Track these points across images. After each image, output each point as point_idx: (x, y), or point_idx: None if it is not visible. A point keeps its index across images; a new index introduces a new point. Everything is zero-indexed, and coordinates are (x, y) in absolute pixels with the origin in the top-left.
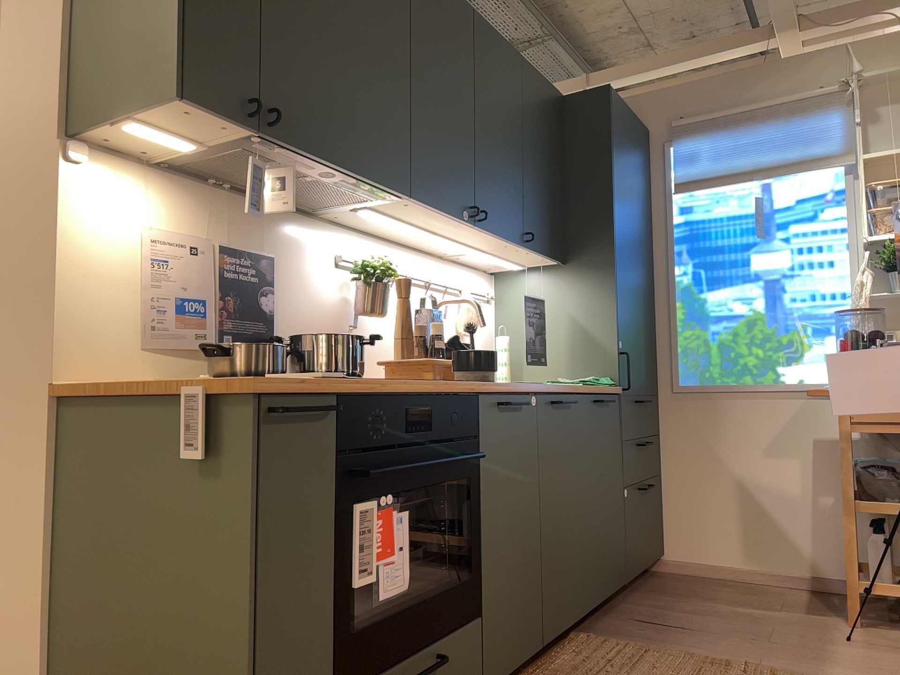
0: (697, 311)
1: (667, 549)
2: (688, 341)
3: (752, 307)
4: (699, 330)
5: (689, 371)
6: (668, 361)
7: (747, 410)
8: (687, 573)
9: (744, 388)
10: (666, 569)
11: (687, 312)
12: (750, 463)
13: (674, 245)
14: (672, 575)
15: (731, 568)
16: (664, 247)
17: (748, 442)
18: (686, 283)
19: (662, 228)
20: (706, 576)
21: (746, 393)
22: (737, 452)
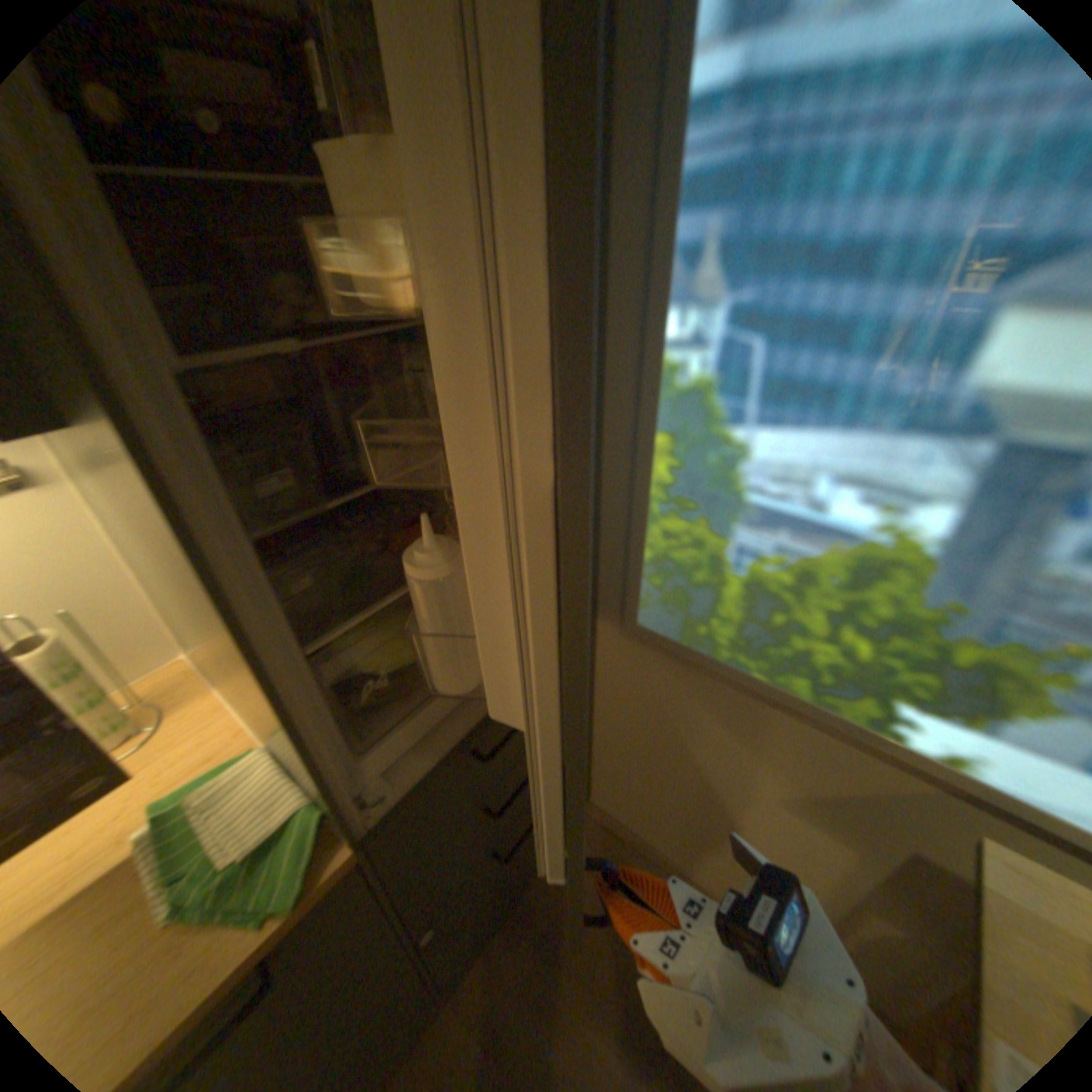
0: (716, 474)
1: (596, 797)
2: (675, 542)
3: (905, 522)
4: (707, 528)
5: (666, 604)
6: (625, 565)
7: (778, 731)
8: (616, 835)
9: (787, 699)
10: (591, 813)
11: (686, 467)
12: (751, 798)
13: (683, 210)
14: (595, 834)
15: (679, 869)
16: (651, 212)
17: (761, 773)
18: (699, 374)
19: (658, 115)
20: (642, 858)
21: (788, 703)
22: (732, 773)
